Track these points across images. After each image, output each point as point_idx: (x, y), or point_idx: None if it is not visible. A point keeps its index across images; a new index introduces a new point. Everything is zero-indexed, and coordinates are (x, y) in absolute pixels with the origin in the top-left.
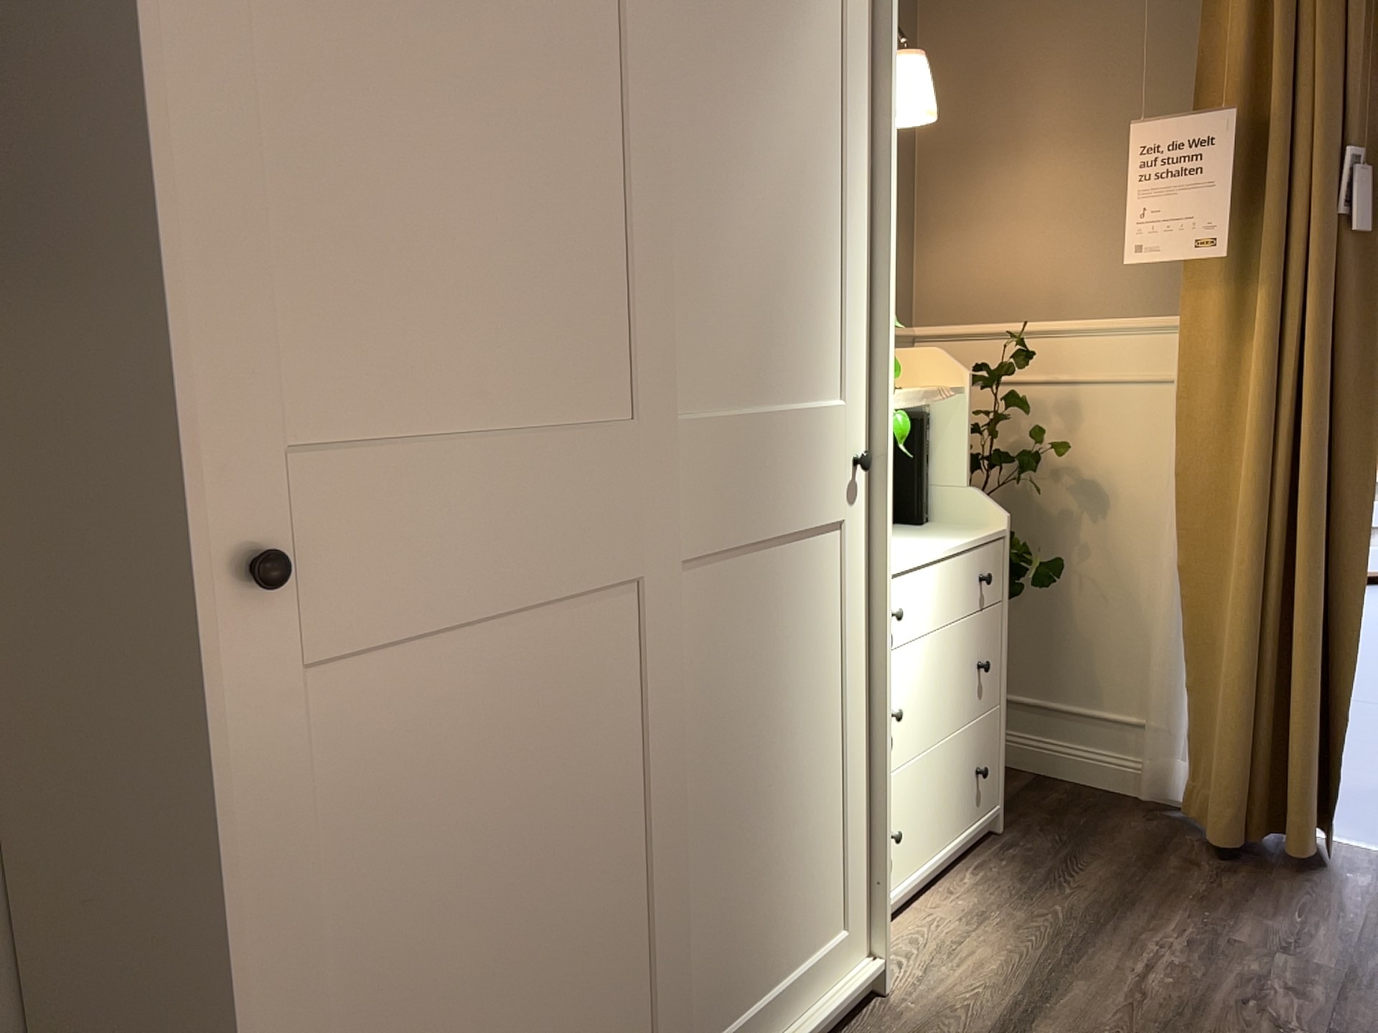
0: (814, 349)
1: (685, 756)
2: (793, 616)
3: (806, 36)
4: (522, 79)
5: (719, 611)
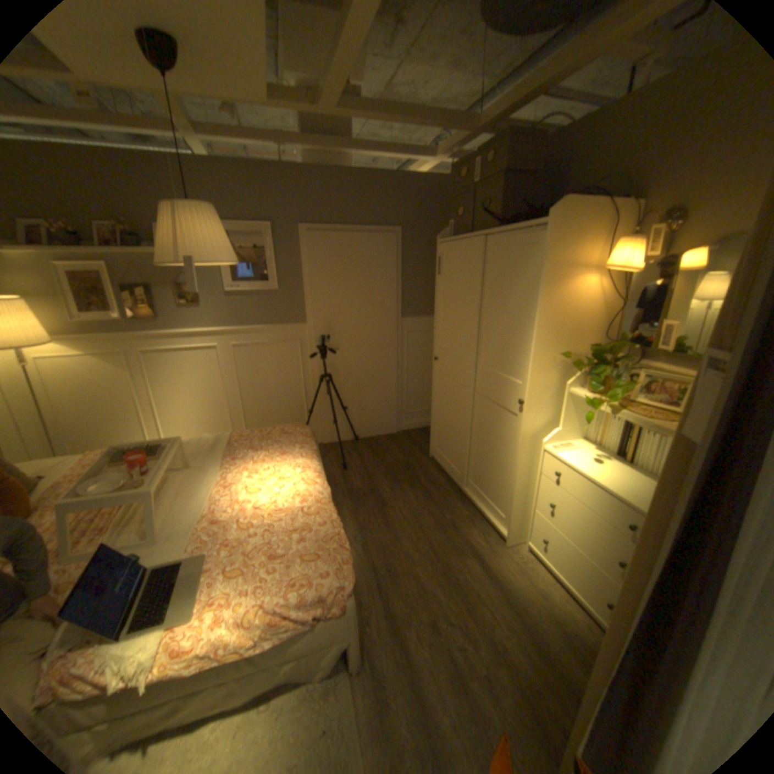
0: (517, 362)
1: (471, 429)
2: (501, 428)
3: (525, 269)
4: (457, 299)
5: (483, 409)
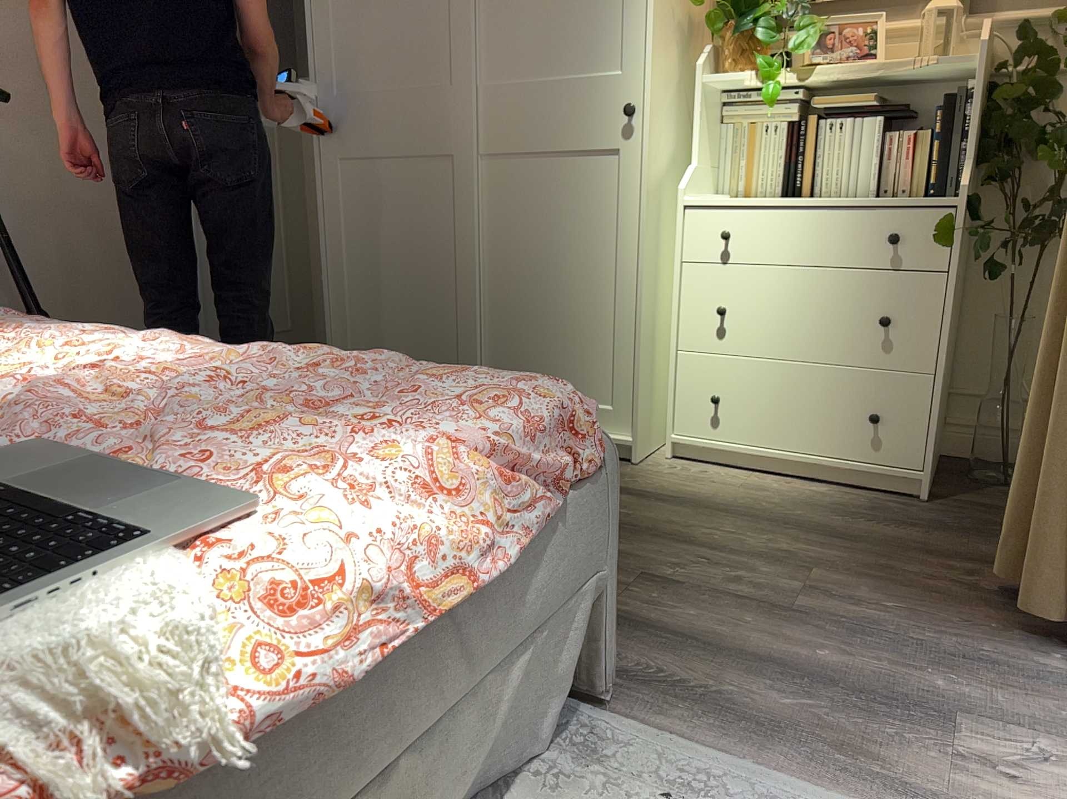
0: (598, 32)
1: (480, 255)
2: (573, 205)
3: None
4: None
5: (510, 187)
